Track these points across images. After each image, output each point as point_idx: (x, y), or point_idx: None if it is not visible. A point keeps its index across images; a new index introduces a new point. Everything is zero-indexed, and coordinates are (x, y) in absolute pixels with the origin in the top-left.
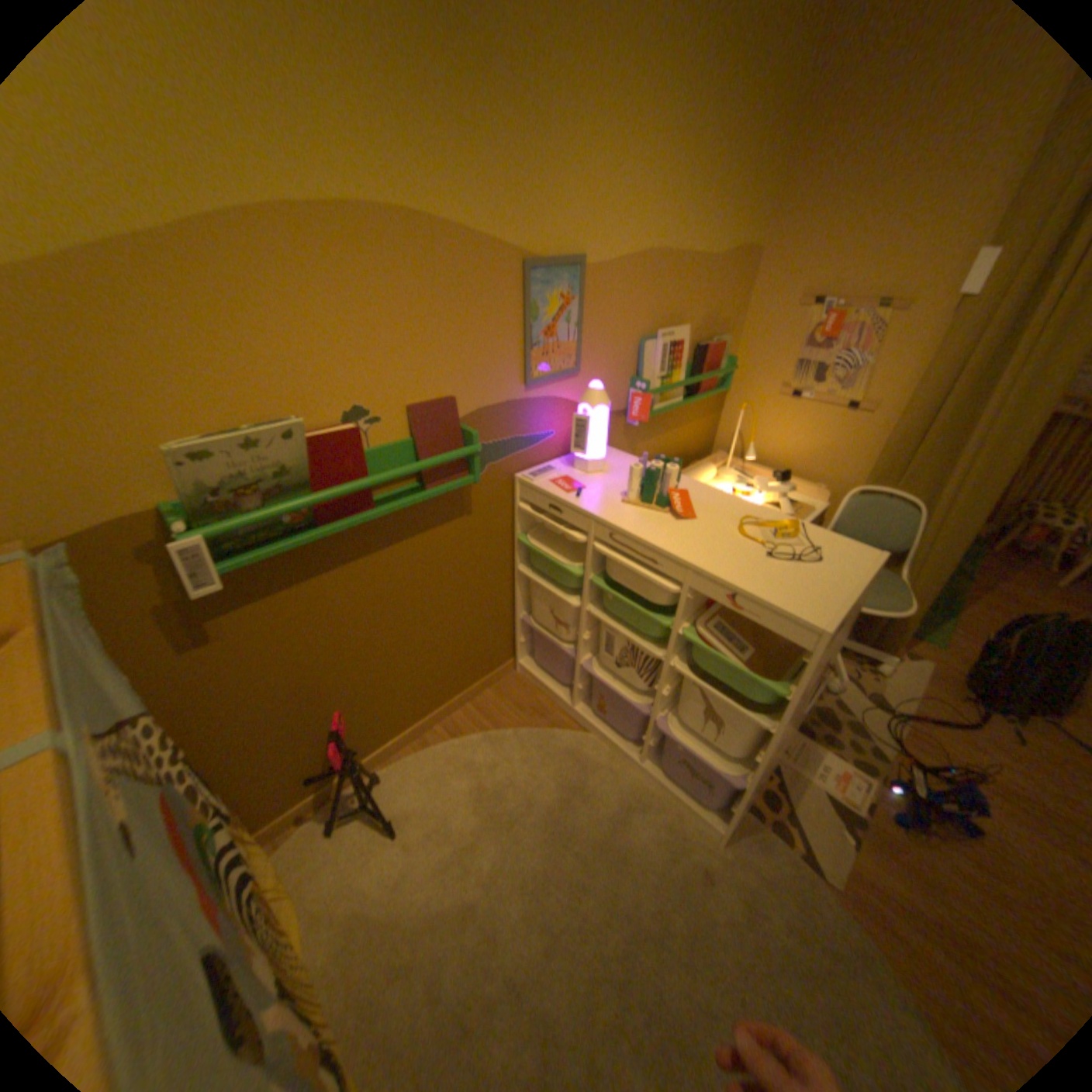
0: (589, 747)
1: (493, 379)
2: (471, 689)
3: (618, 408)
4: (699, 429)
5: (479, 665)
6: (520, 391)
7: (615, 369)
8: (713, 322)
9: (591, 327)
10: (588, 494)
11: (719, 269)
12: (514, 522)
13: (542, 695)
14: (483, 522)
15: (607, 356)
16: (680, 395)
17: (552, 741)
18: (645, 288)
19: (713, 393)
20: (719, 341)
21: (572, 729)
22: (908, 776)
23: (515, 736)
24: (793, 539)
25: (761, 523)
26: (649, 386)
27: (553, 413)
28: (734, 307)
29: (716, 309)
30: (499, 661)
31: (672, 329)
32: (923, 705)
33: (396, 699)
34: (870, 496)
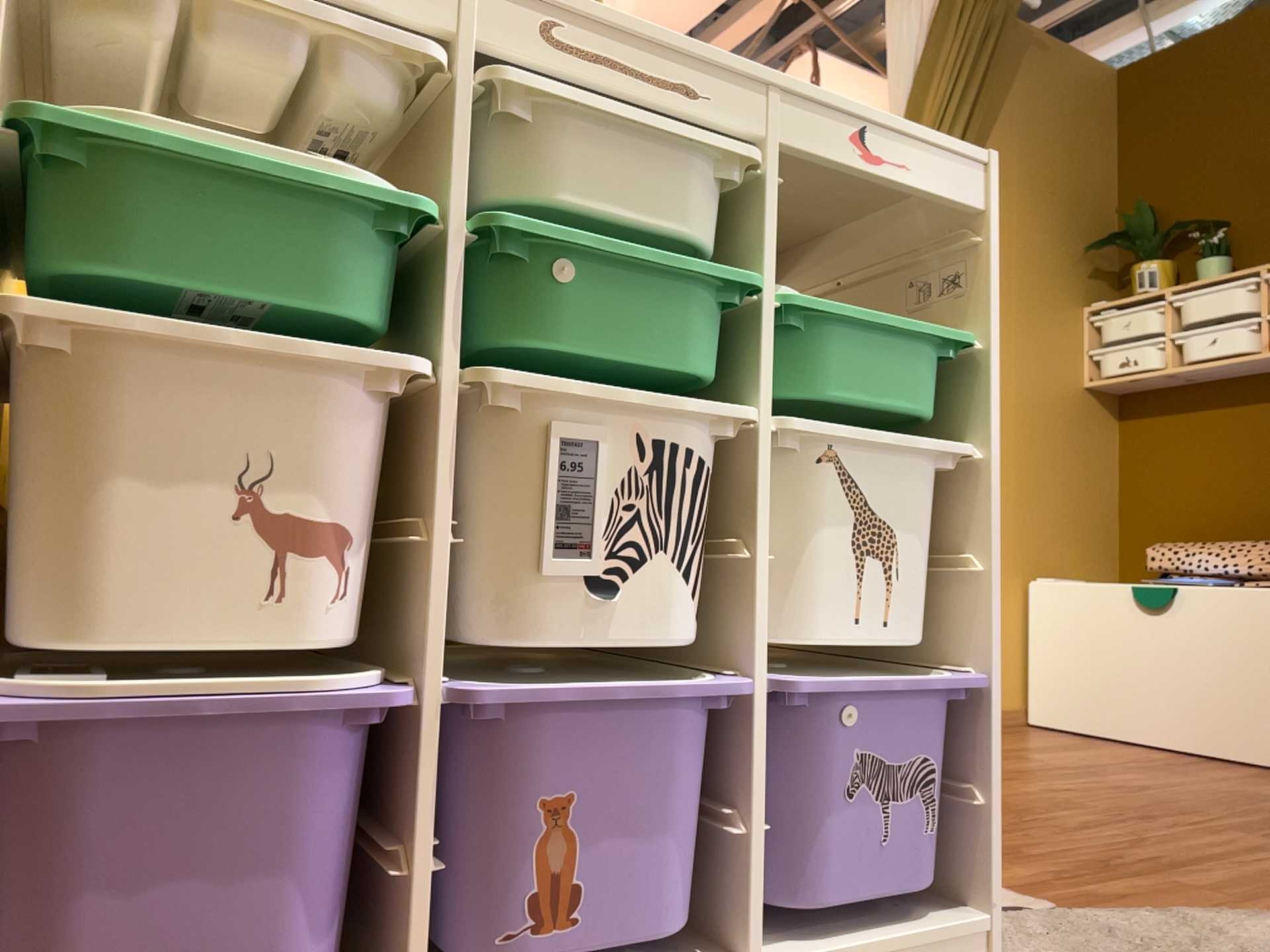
0: None
1: None
2: None
3: None
4: None
5: None
6: None
7: None
8: None
9: None
10: None
11: None
12: None
13: None
14: None
15: None
16: None
17: None
18: None
19: None
20: None
21: None
22: None
23: None
24: None
25: None
26: None
27: None
28: None
29: None
30: None
31: None
32: None
33: None
34: None
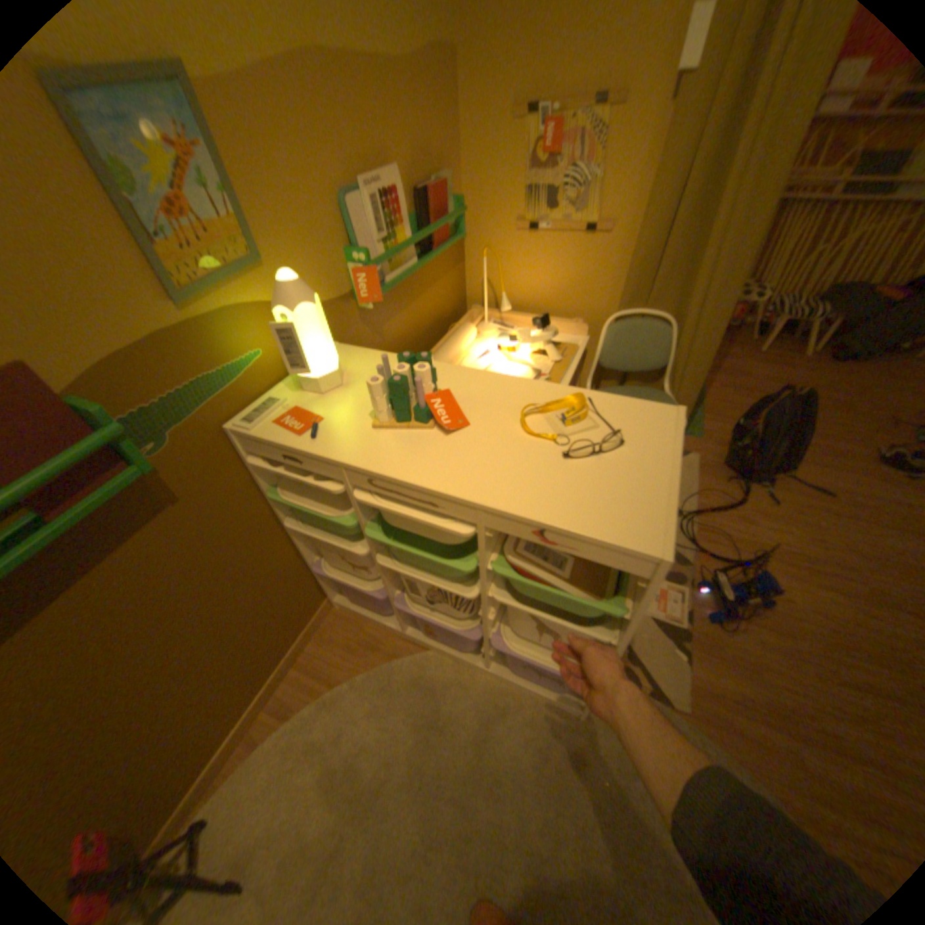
0: (431, 666)
1: (101, 306)
2: (287, 656)
3: (341, 291)
4: (447, 288)
5: (285, 630)
6: (168, 311)
7: (316, 242)
8: (425, 156)
9: (251, 187)
10: (329, 426)
11: (410, 79)
12: (254, 477)
13: (368, 625)
14: (204, 499)
15: (297, 226)
16: (412, 256)
17: (392, 677)
18: (316, 115)
19: (448, 244)
20: (437, 180)
21: (409, 652)
22: (707, 570)
23: (351, 688)
24: (584, 419)
25: (542, 406)
26: (369, 255)
27: (247, 326)
28: (443, 133)
29: (423, 138)
30: (309, 611)
31: (375, 172)
32: (699, 496)
33: (183, 734)
34: (623, 320)
